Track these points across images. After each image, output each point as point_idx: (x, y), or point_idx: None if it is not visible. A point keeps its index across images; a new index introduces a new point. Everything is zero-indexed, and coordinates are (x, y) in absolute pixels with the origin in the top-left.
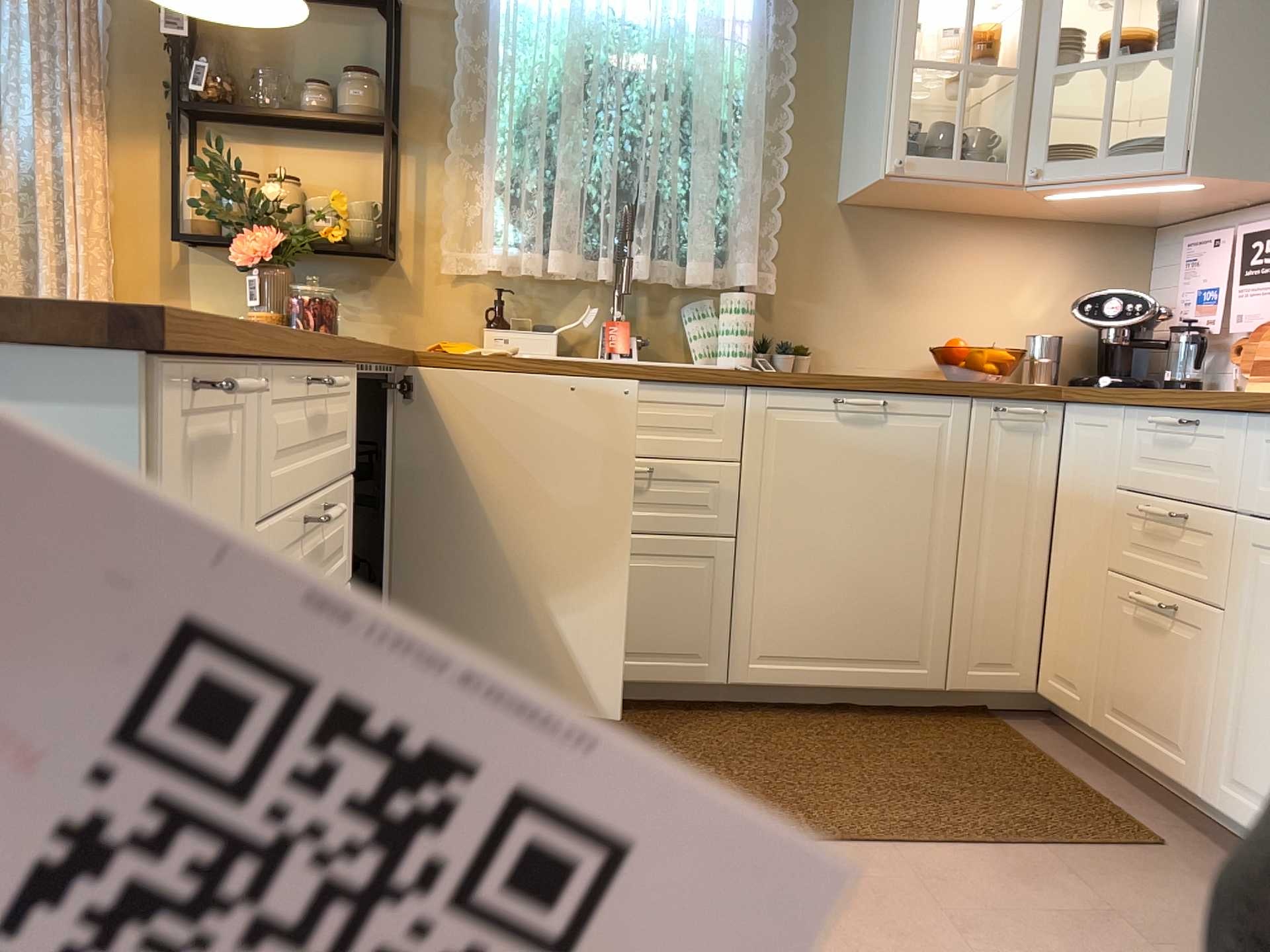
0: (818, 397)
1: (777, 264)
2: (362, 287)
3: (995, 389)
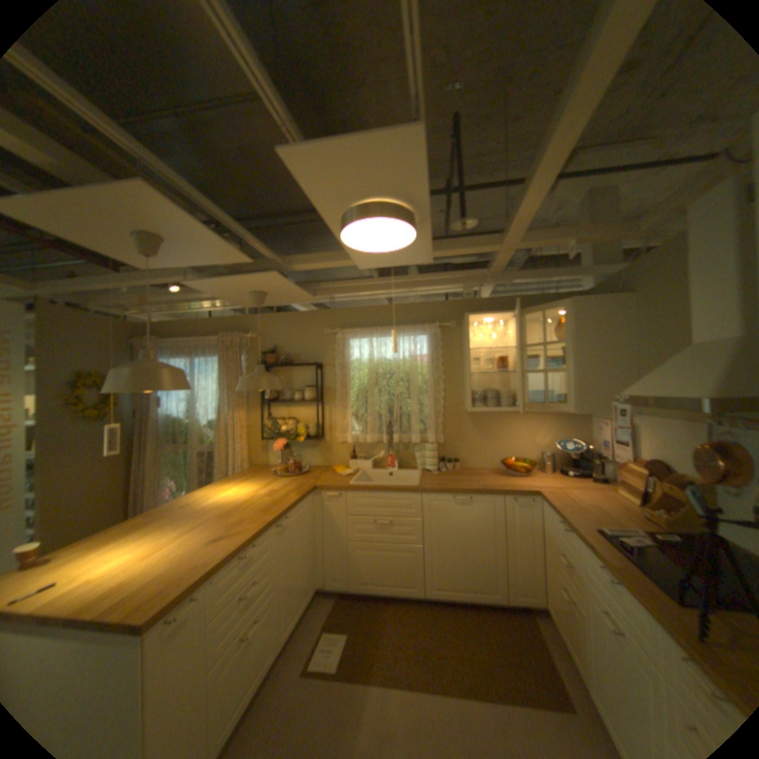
0: (447, 496)
1: (445, 431)
2: (315, 446)
3: (513, 493)
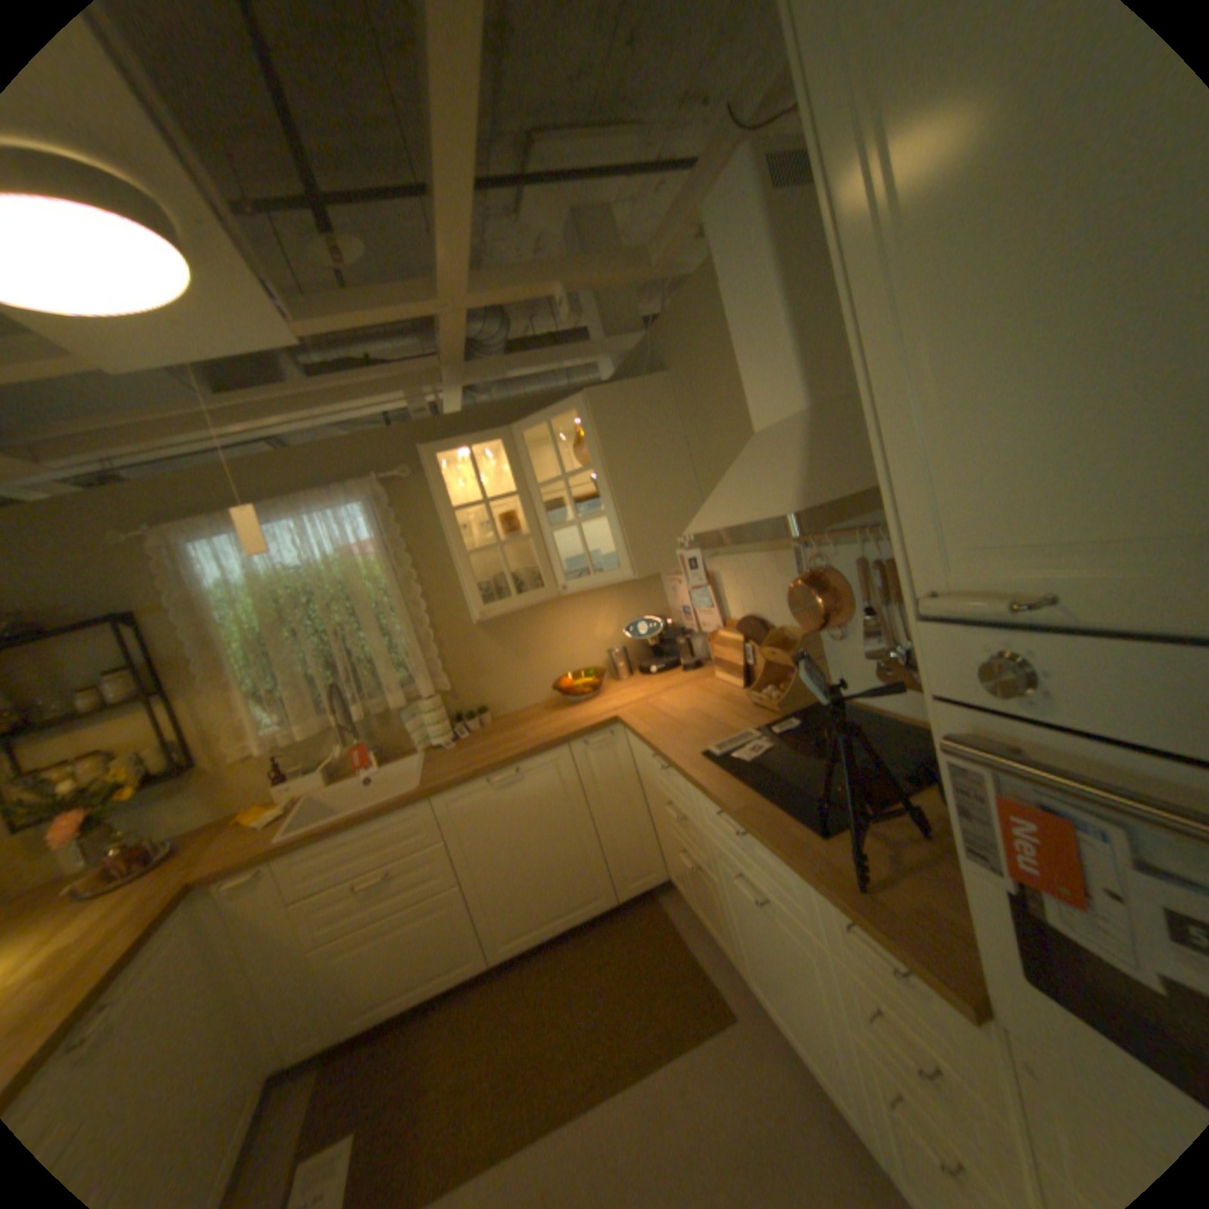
0: (474, 785)
1: (448, 667)
2: (177, 791)
3: (578, 734)
